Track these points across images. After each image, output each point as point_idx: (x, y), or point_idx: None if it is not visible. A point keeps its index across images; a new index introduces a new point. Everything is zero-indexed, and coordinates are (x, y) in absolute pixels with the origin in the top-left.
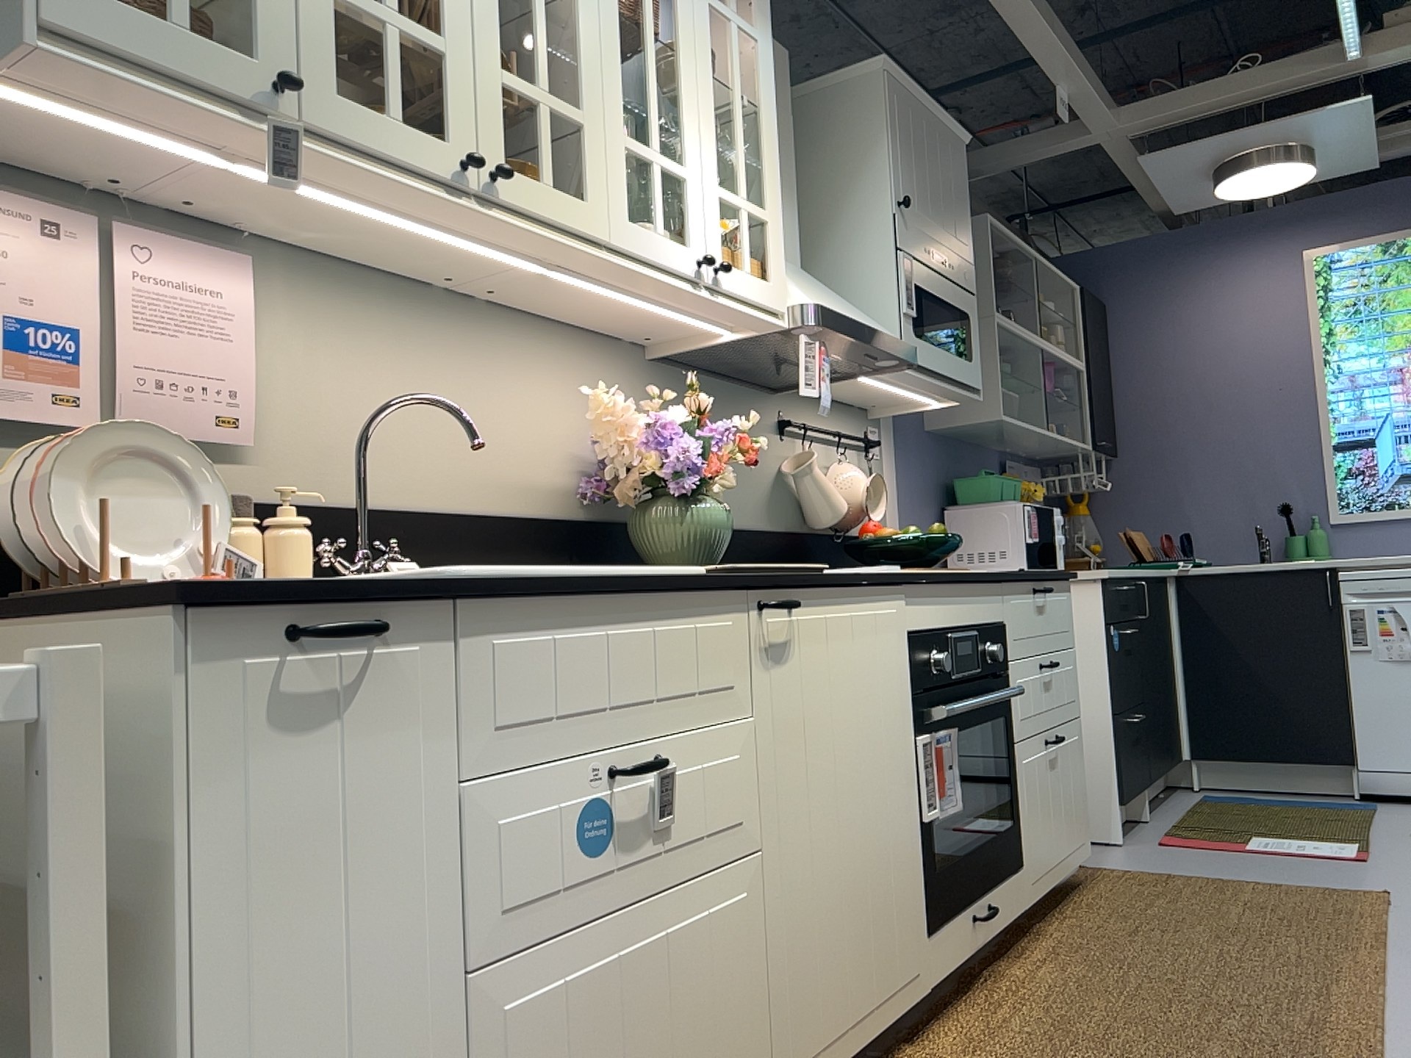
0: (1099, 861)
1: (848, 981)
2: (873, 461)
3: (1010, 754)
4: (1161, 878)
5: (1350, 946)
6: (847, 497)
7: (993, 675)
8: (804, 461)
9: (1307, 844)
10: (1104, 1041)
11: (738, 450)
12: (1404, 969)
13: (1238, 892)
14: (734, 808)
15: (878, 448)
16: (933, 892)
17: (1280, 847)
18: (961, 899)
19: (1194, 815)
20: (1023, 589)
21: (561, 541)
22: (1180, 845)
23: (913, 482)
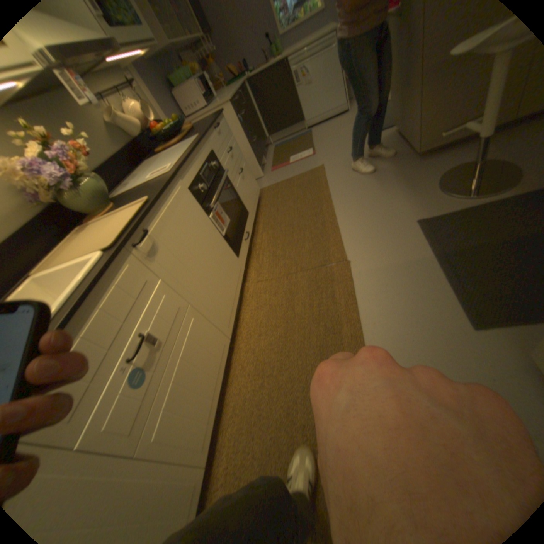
0: (261, 185)
1: (228, 294)
2: (134, 89)
3: (232, 188)
4: (276, 184)
5: (322, 189)
6: (135, 118)
7: (218, 170)
8: (109, 110)
9: (302, 152)
10: (285, 255)
11: (77, 149)
12: (334, 191)
13: (294, 181)
14: (175, 307)
15: (132, 82)
16: (234, 248)
17: (297, 157)
18: (240, 240)
19: (275, 154)
20: (211, 131)
21: (43, 227)
22: (276, 168)
23: (153, 87)
